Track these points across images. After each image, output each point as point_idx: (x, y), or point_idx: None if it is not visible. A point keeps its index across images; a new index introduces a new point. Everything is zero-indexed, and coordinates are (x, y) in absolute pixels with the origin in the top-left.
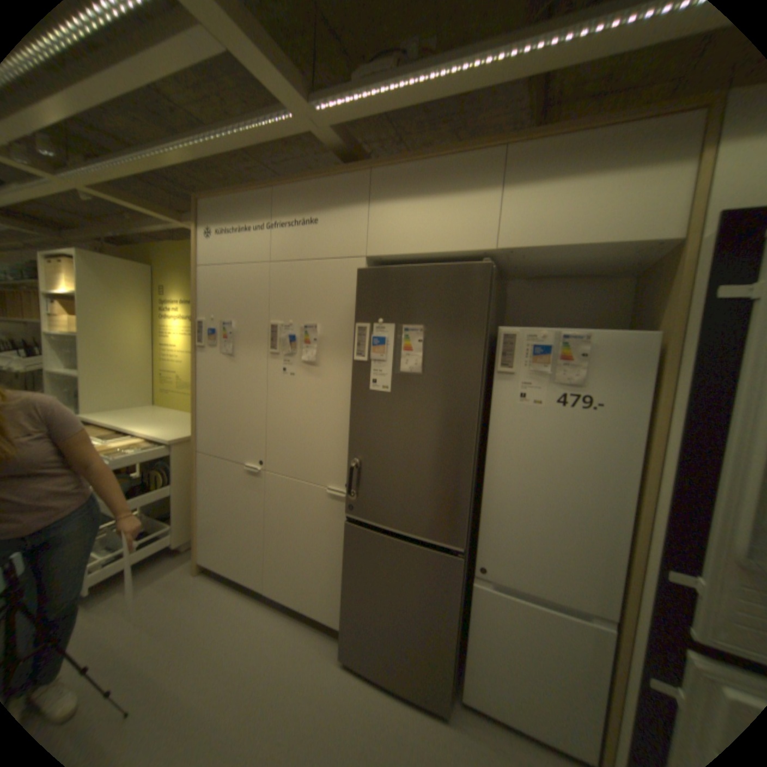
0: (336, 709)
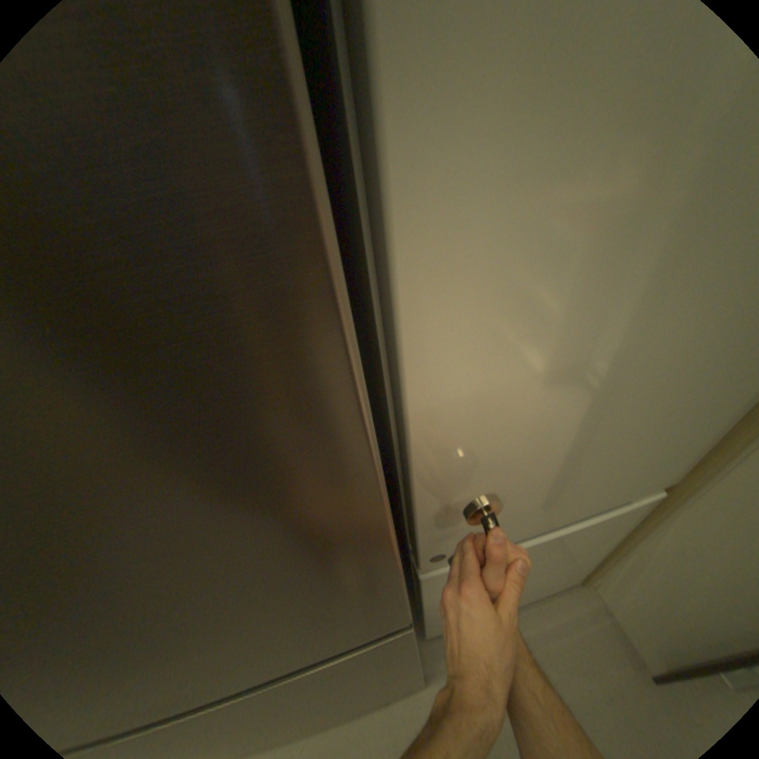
0: None
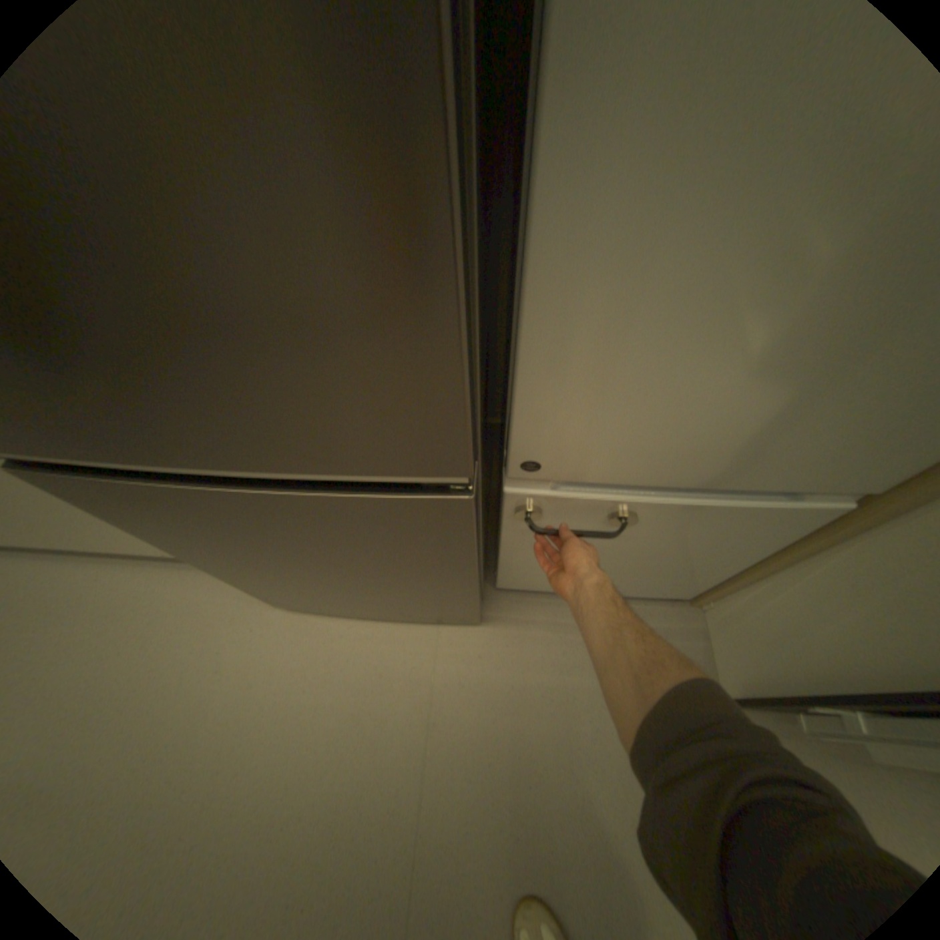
0: (297, 678)
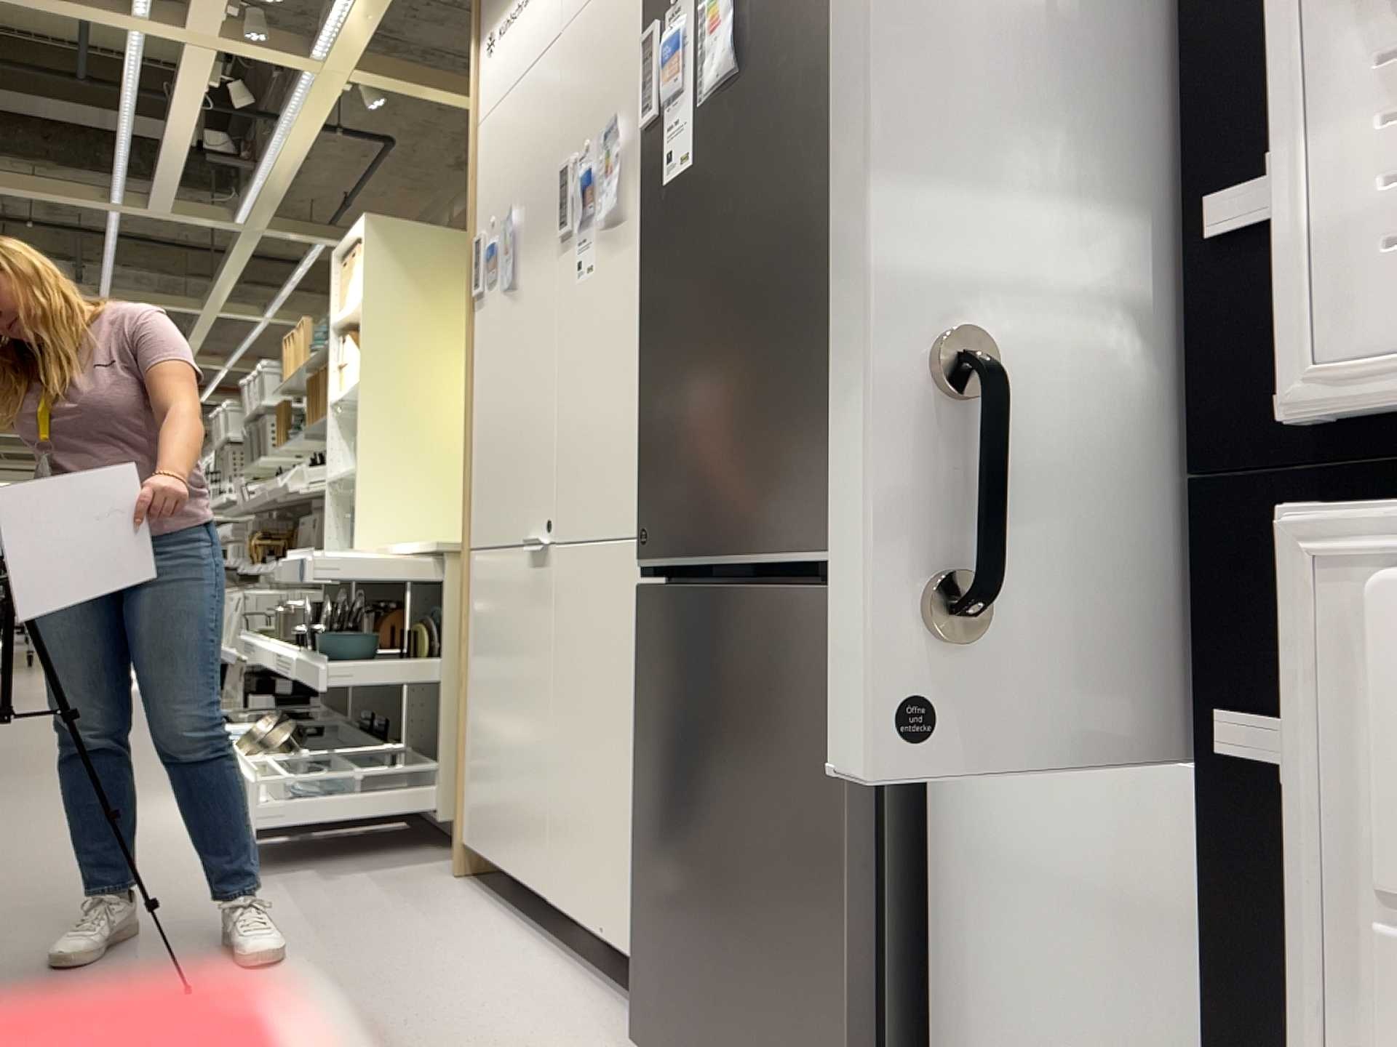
0: None
